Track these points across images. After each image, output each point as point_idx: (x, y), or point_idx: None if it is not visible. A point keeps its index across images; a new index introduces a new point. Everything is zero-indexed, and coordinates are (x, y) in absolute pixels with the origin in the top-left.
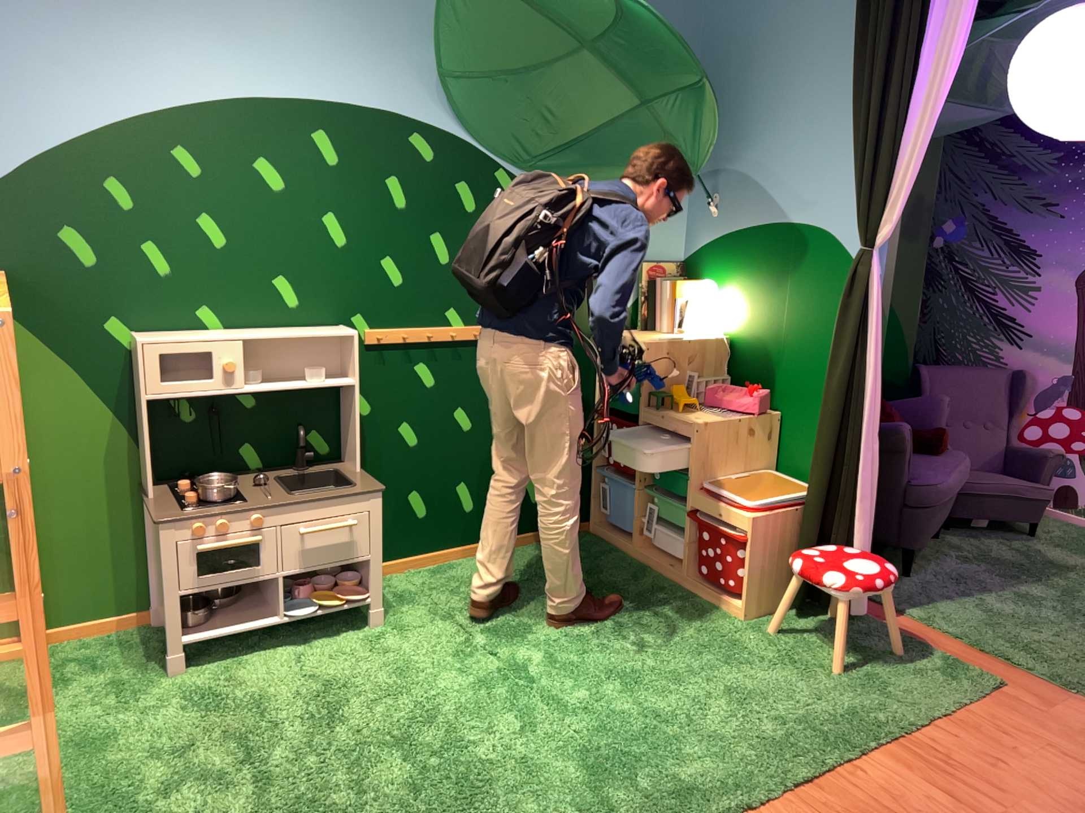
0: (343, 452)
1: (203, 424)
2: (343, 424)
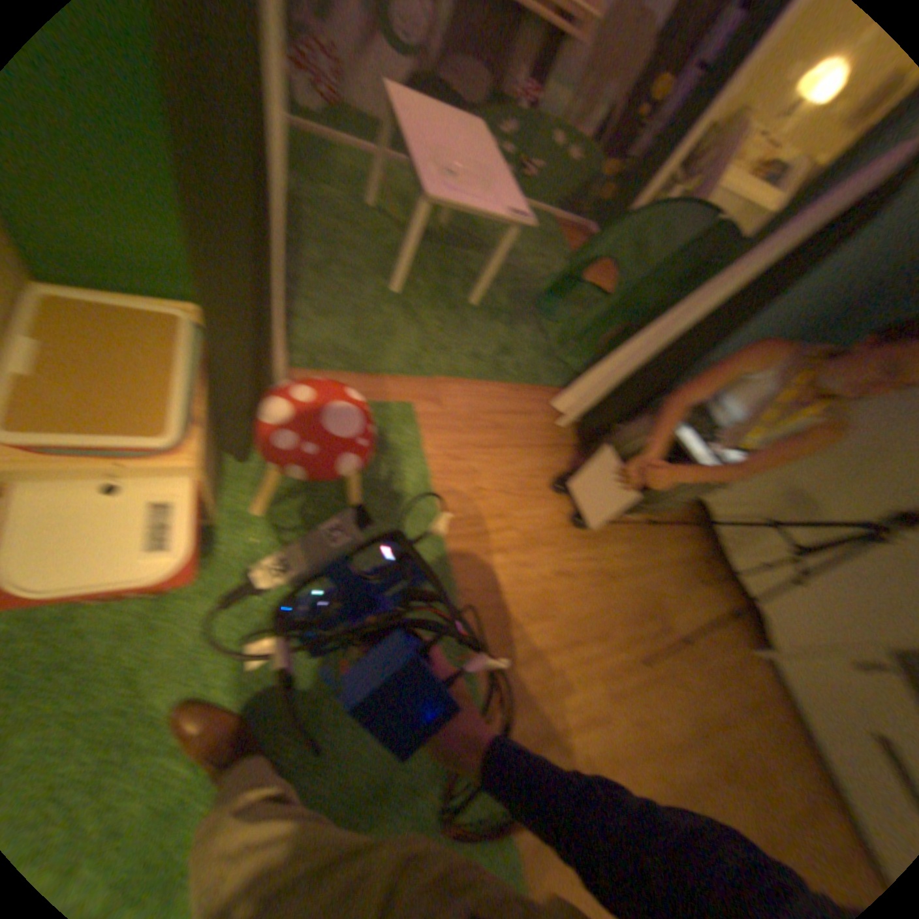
0: None
1: None
2: None
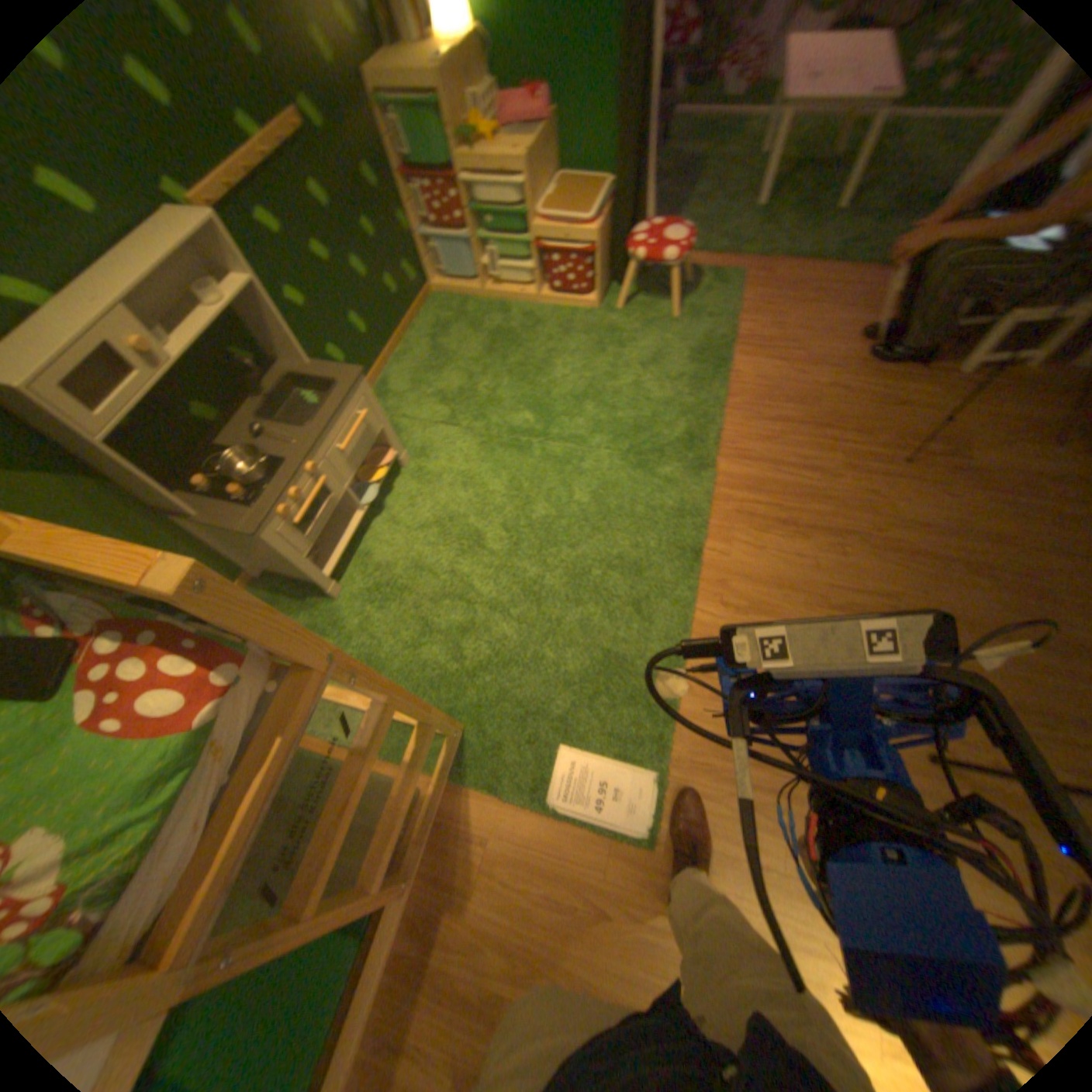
0: (262, 351)
1: (136, 419)
2: (244, 326)
